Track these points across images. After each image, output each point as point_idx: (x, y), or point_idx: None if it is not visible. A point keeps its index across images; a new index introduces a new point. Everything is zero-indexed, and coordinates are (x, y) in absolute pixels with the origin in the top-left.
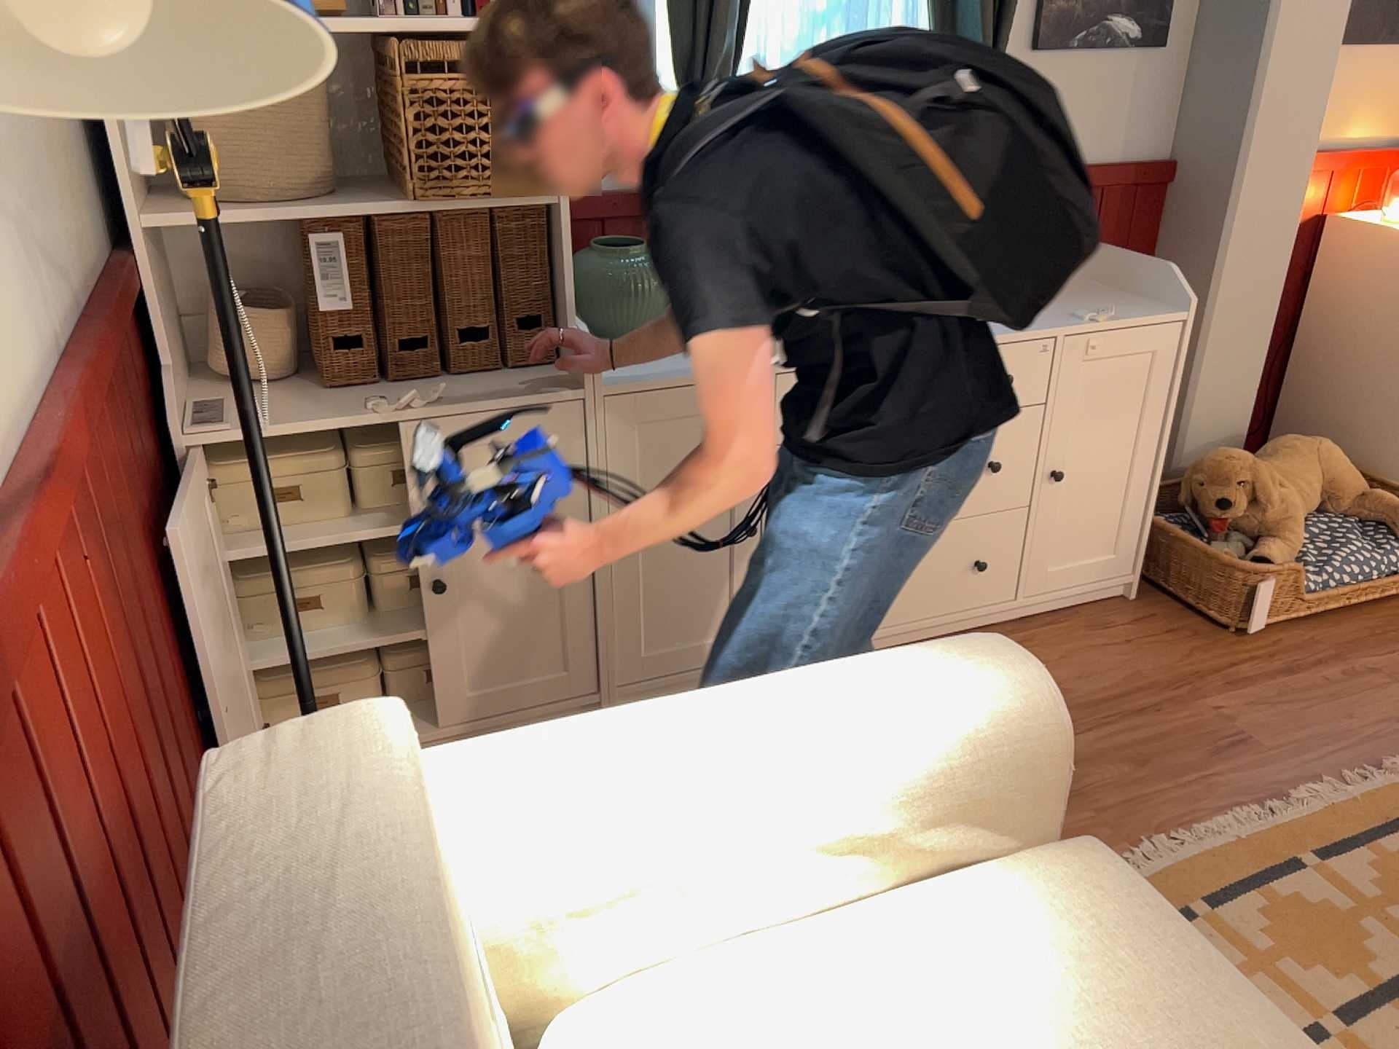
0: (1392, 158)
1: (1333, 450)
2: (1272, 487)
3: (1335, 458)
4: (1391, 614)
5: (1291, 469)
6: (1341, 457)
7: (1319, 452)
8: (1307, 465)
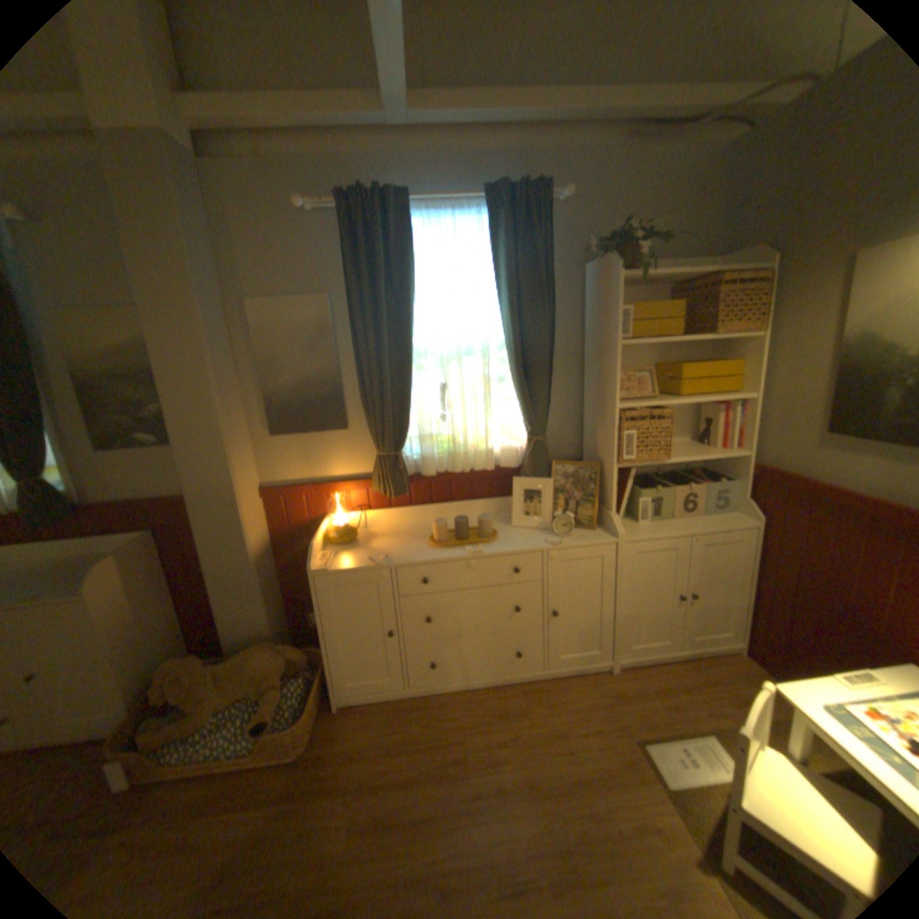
0: (359, 486)
1: (258, 662)
2: (198, 687)
3: (255, 668)
4: (236, 785)
5: (224, 673)
6: (258, 668)
7: (248, 662)
8: (235, 672)
